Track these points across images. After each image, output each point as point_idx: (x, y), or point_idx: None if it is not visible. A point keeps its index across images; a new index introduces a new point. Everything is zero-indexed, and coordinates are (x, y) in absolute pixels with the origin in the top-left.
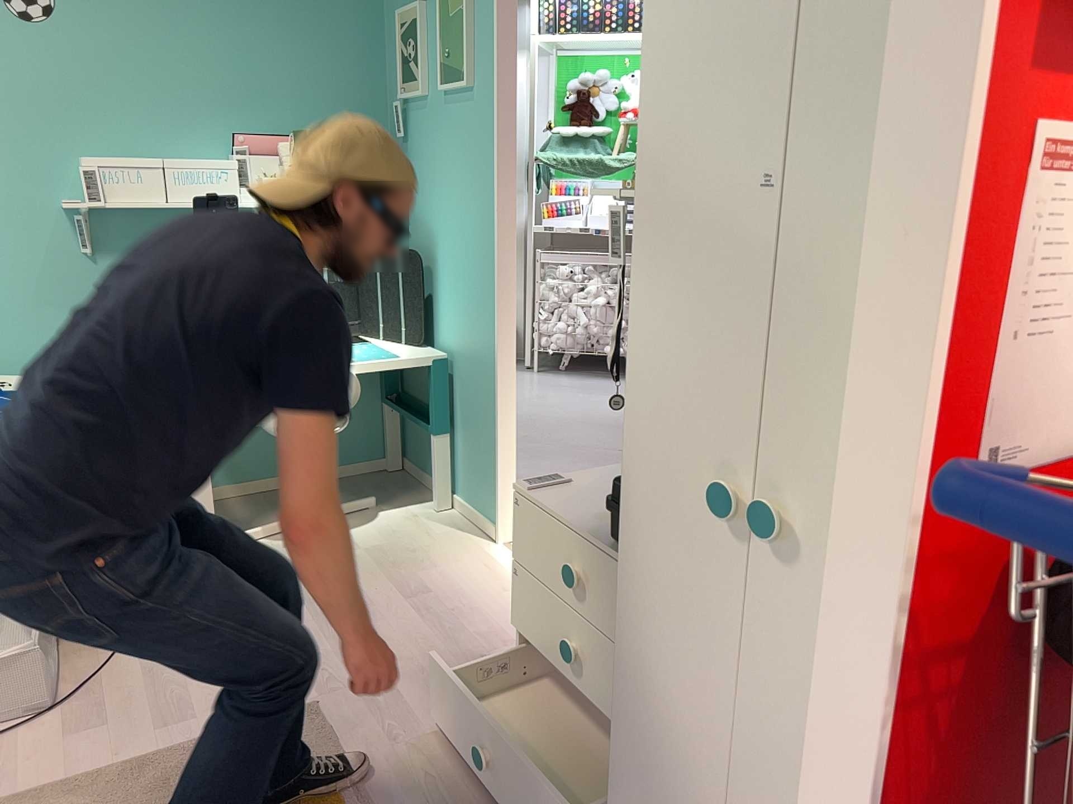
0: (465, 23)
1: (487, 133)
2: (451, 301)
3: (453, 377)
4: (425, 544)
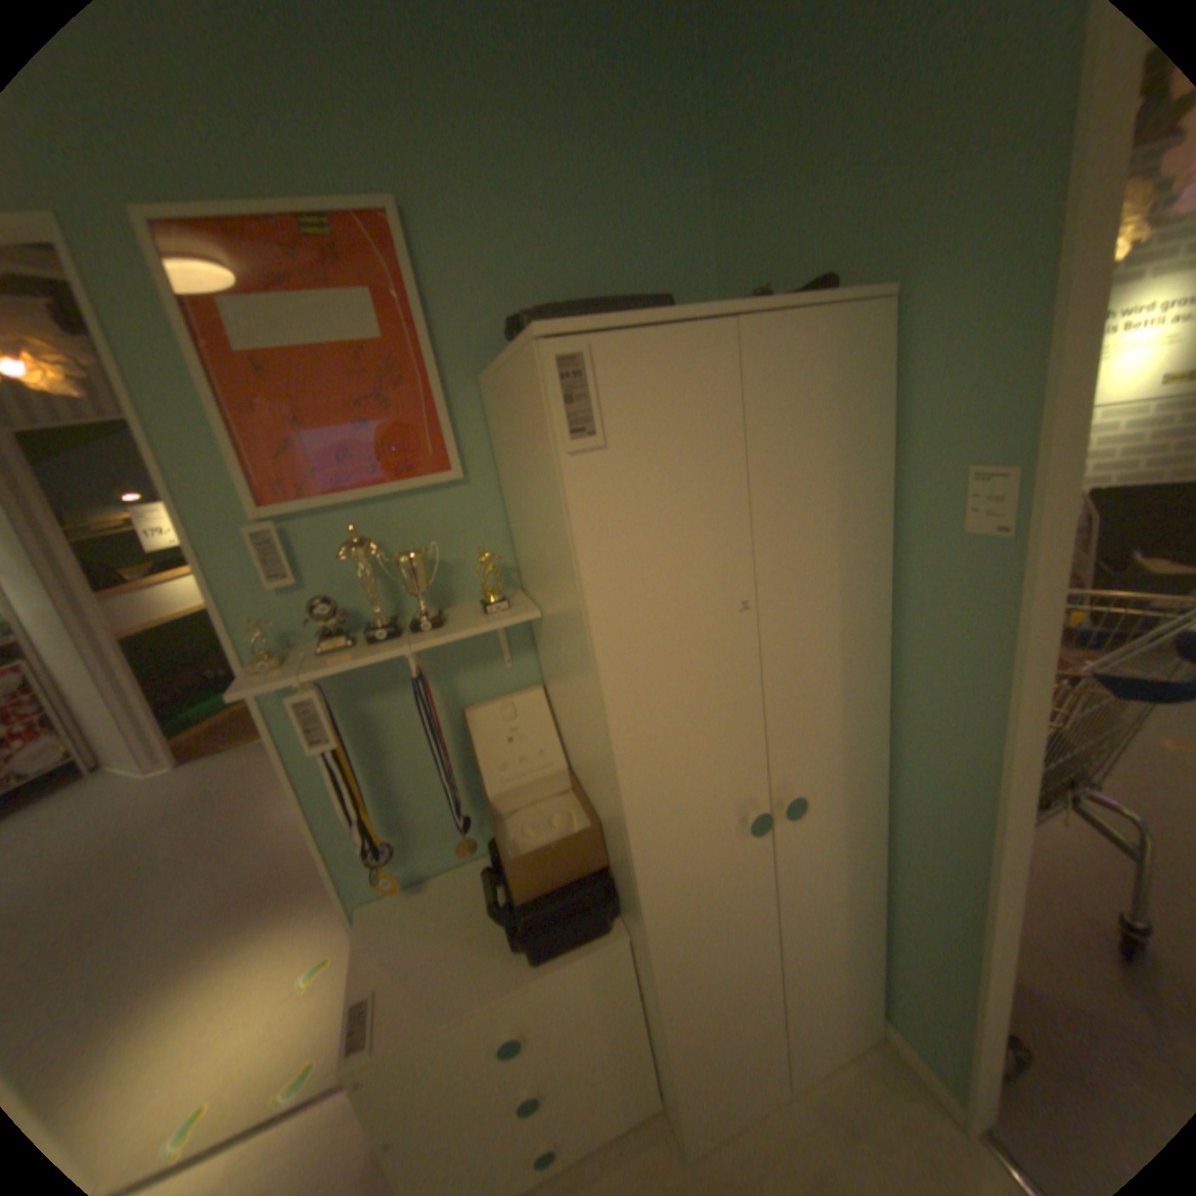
0: None
1: None
2: None
3: None
4: None
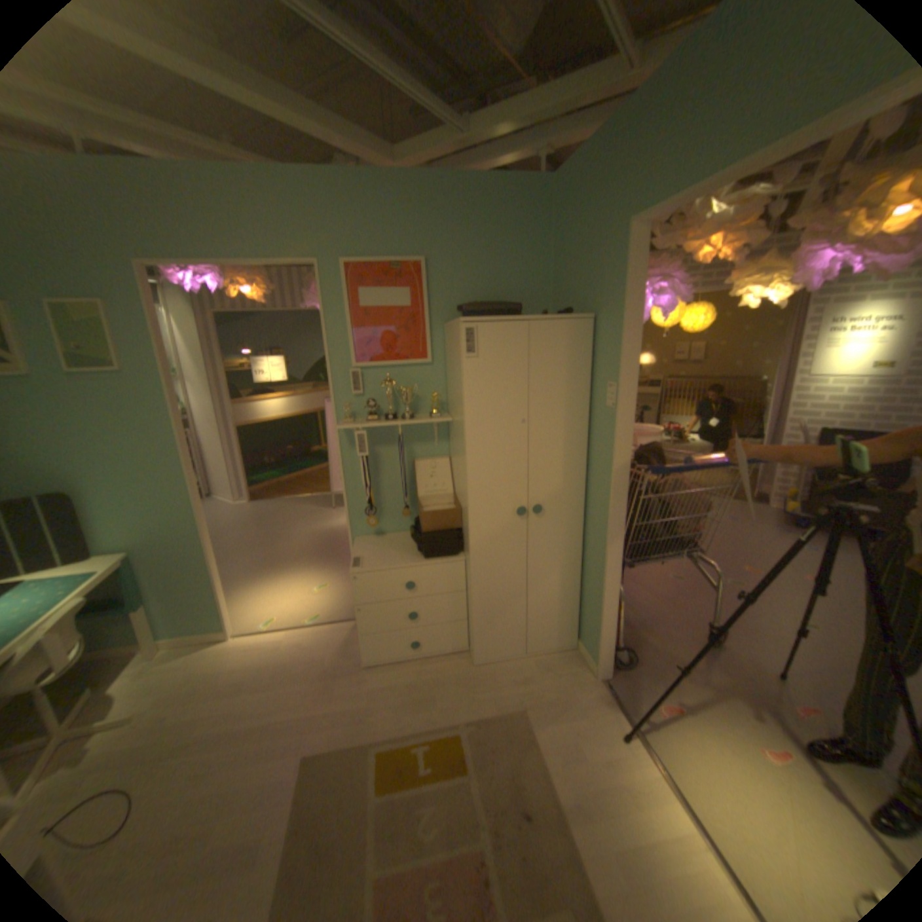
0: (106, 328)
1: (152, 401)
2: (118, 517)
3: (134, 566)
4: (185, 674)
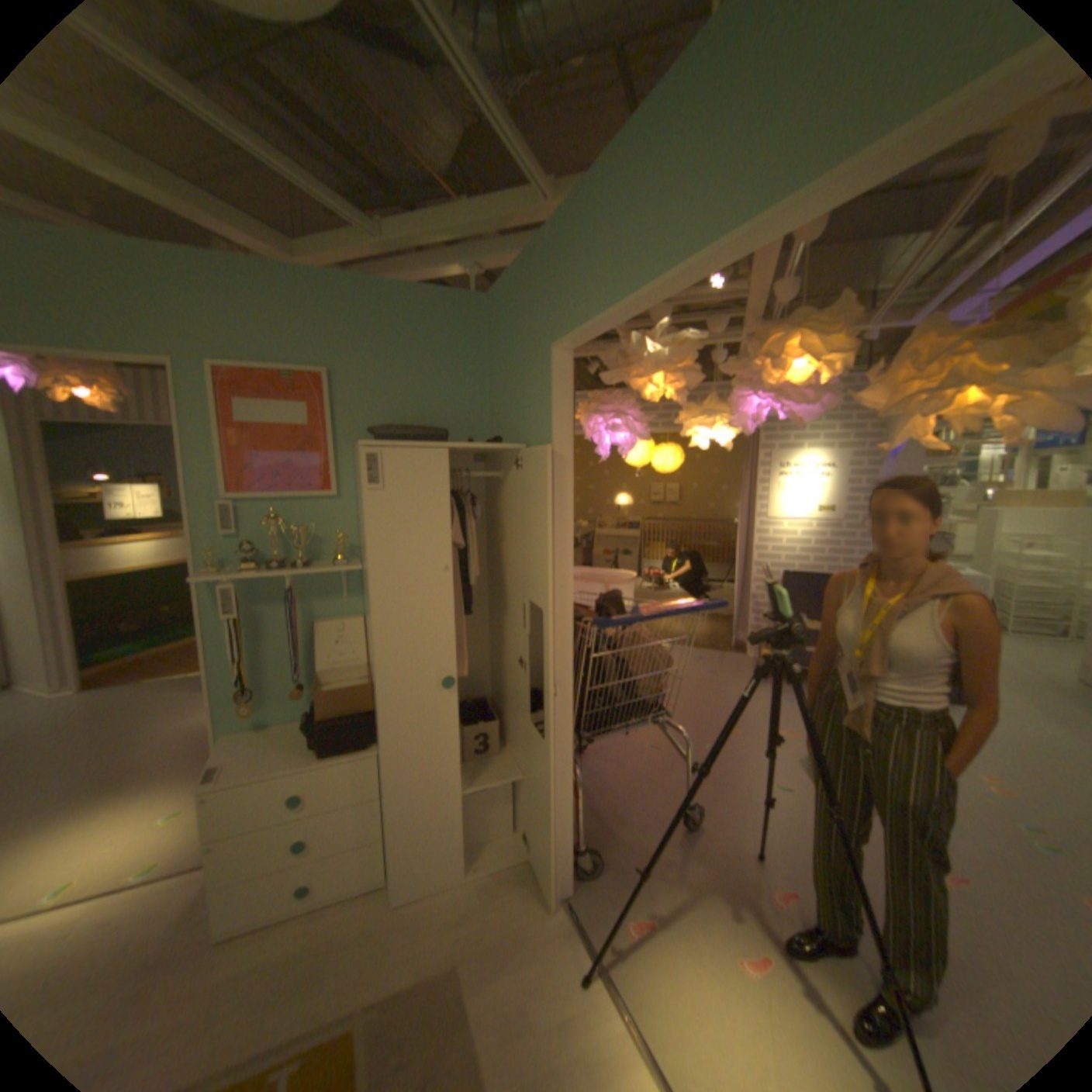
0: None
1: None
2: None
3: None
4: None
